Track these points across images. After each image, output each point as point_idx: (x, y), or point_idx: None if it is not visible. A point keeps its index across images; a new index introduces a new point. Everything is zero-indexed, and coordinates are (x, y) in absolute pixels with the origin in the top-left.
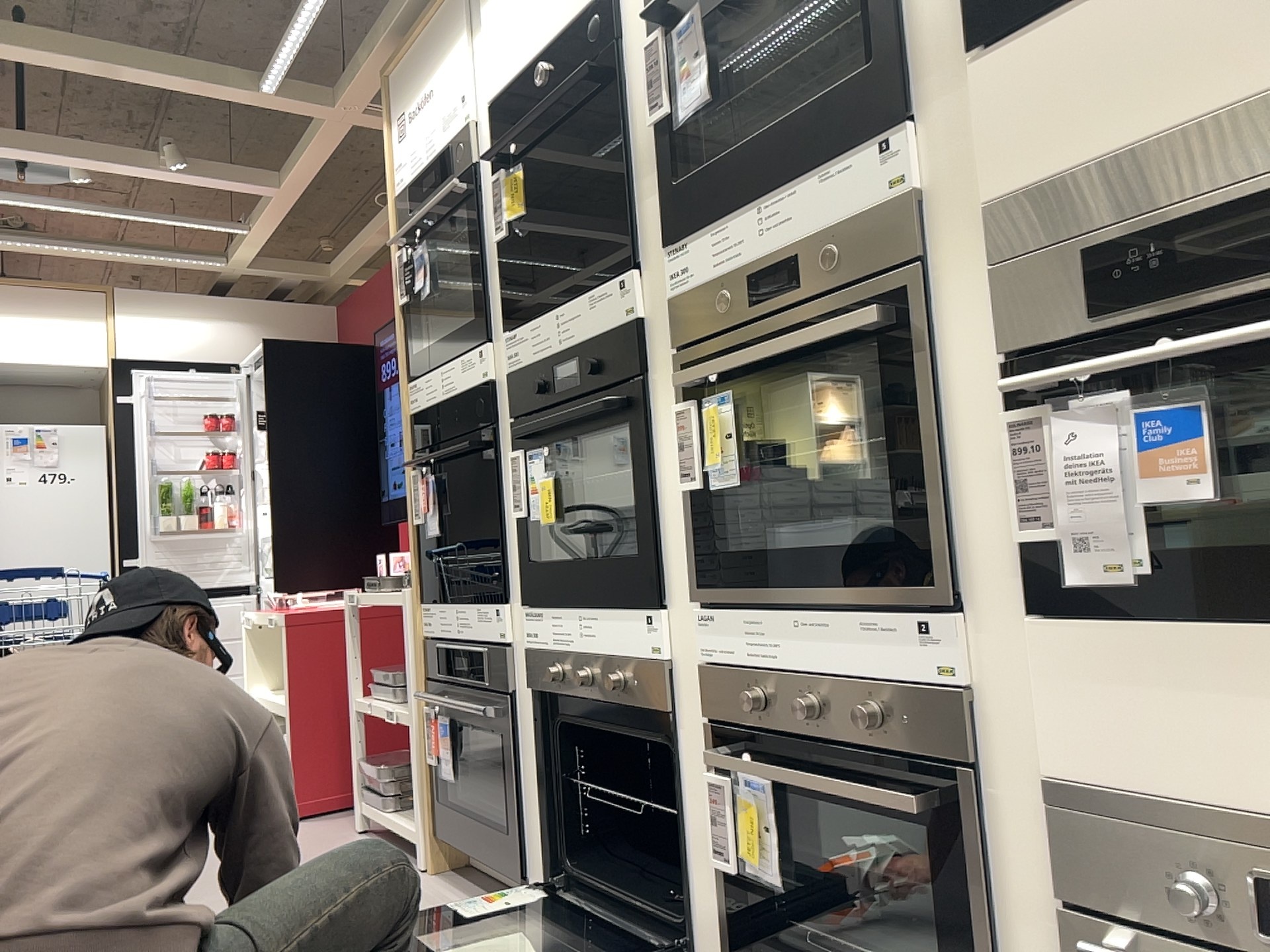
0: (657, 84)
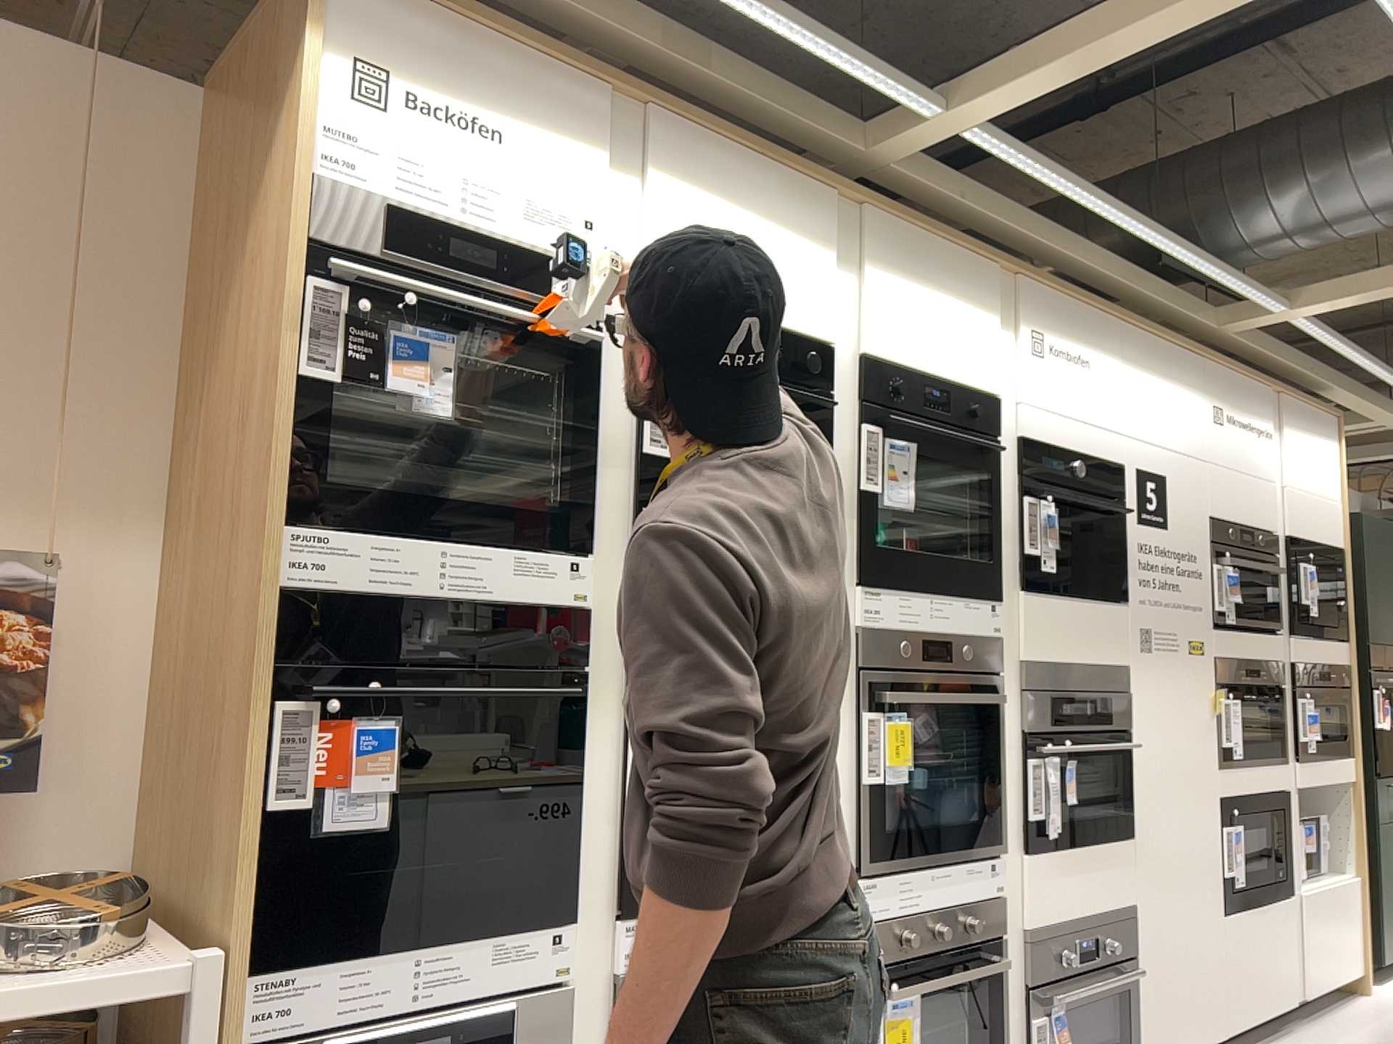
0: (869, 468)
